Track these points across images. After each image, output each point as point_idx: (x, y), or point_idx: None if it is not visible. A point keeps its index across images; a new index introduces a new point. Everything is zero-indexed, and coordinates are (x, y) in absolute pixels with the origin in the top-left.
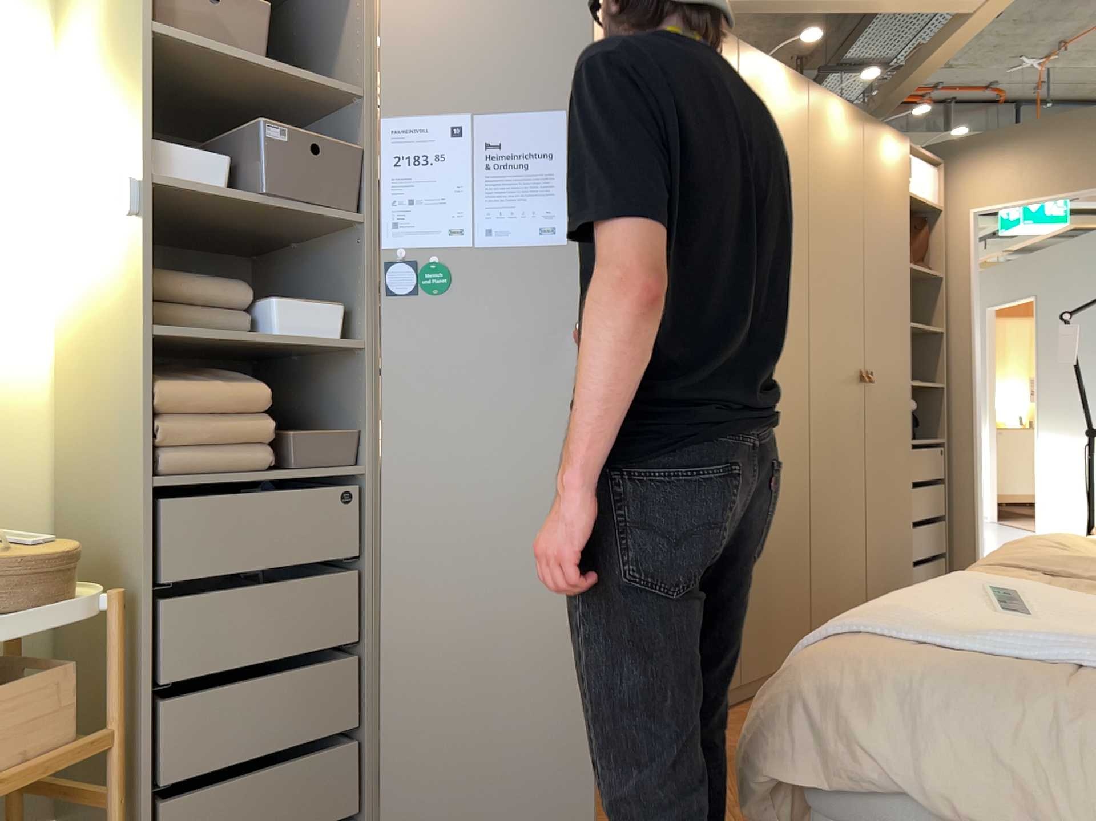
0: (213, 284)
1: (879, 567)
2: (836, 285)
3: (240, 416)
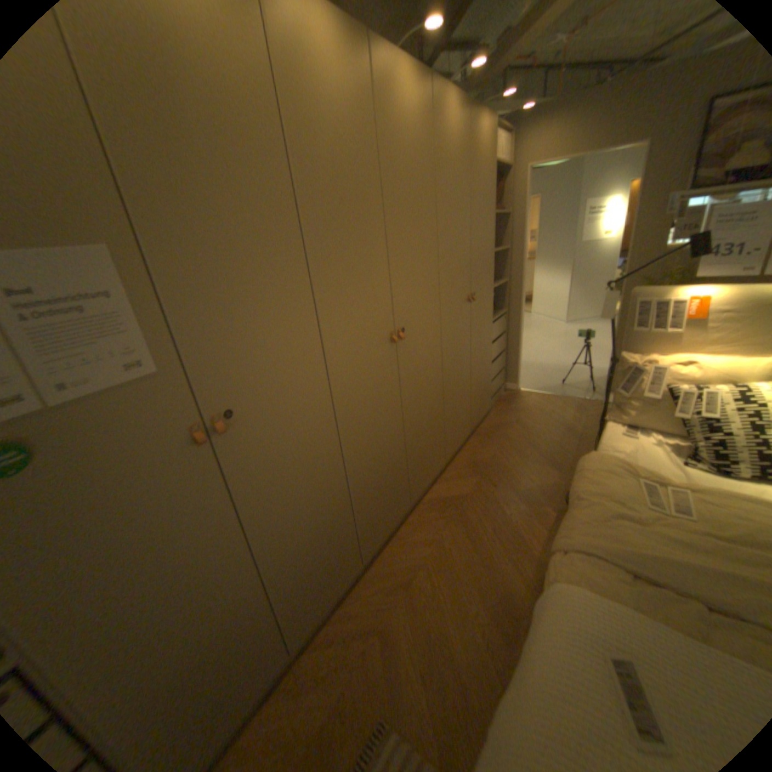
0: None
1: (480, 394)
2: (460, 244)
3: None
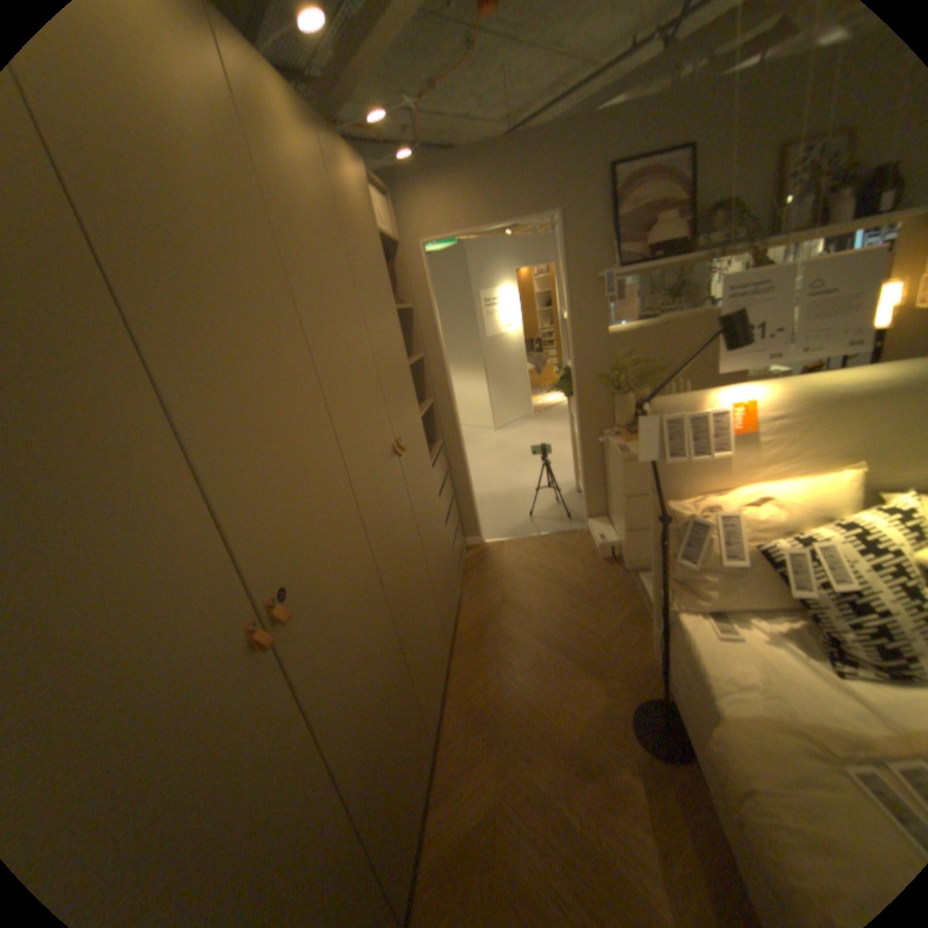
0: None
1: (446, 583)
2: (359, 363)
3: None
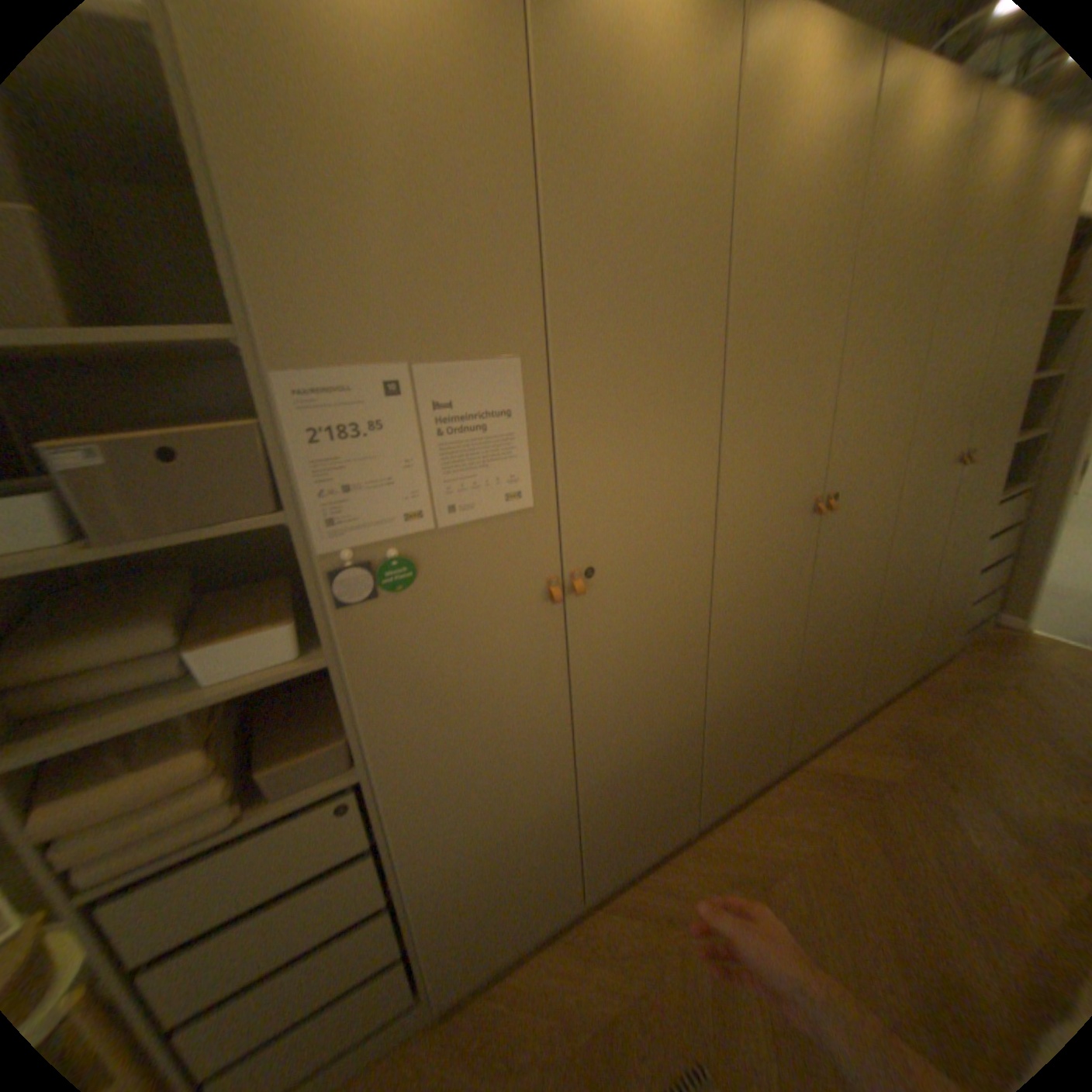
0: (134, 633)
1: (946, 623)
2: (966, 364)
3: (194, 784)
